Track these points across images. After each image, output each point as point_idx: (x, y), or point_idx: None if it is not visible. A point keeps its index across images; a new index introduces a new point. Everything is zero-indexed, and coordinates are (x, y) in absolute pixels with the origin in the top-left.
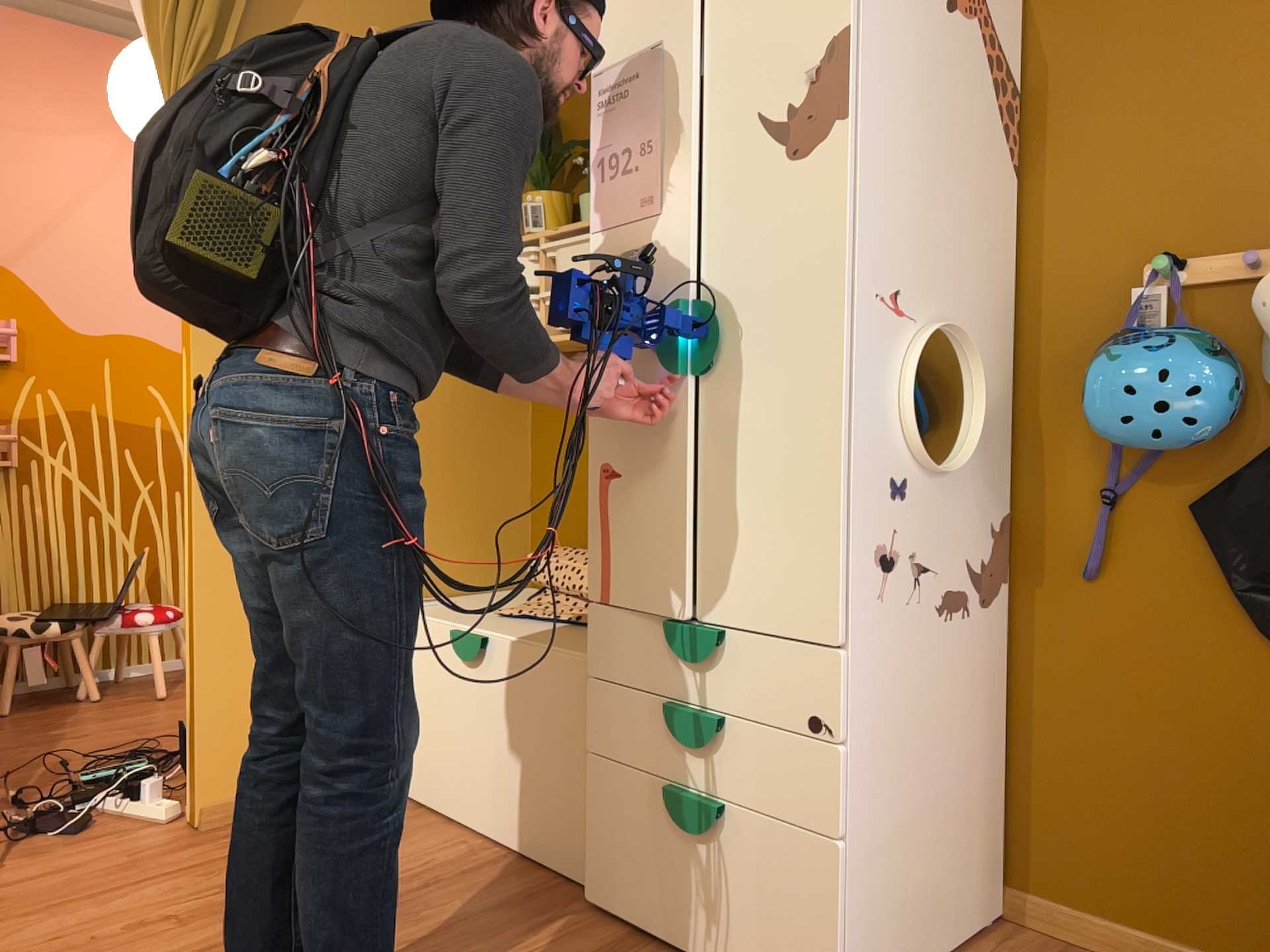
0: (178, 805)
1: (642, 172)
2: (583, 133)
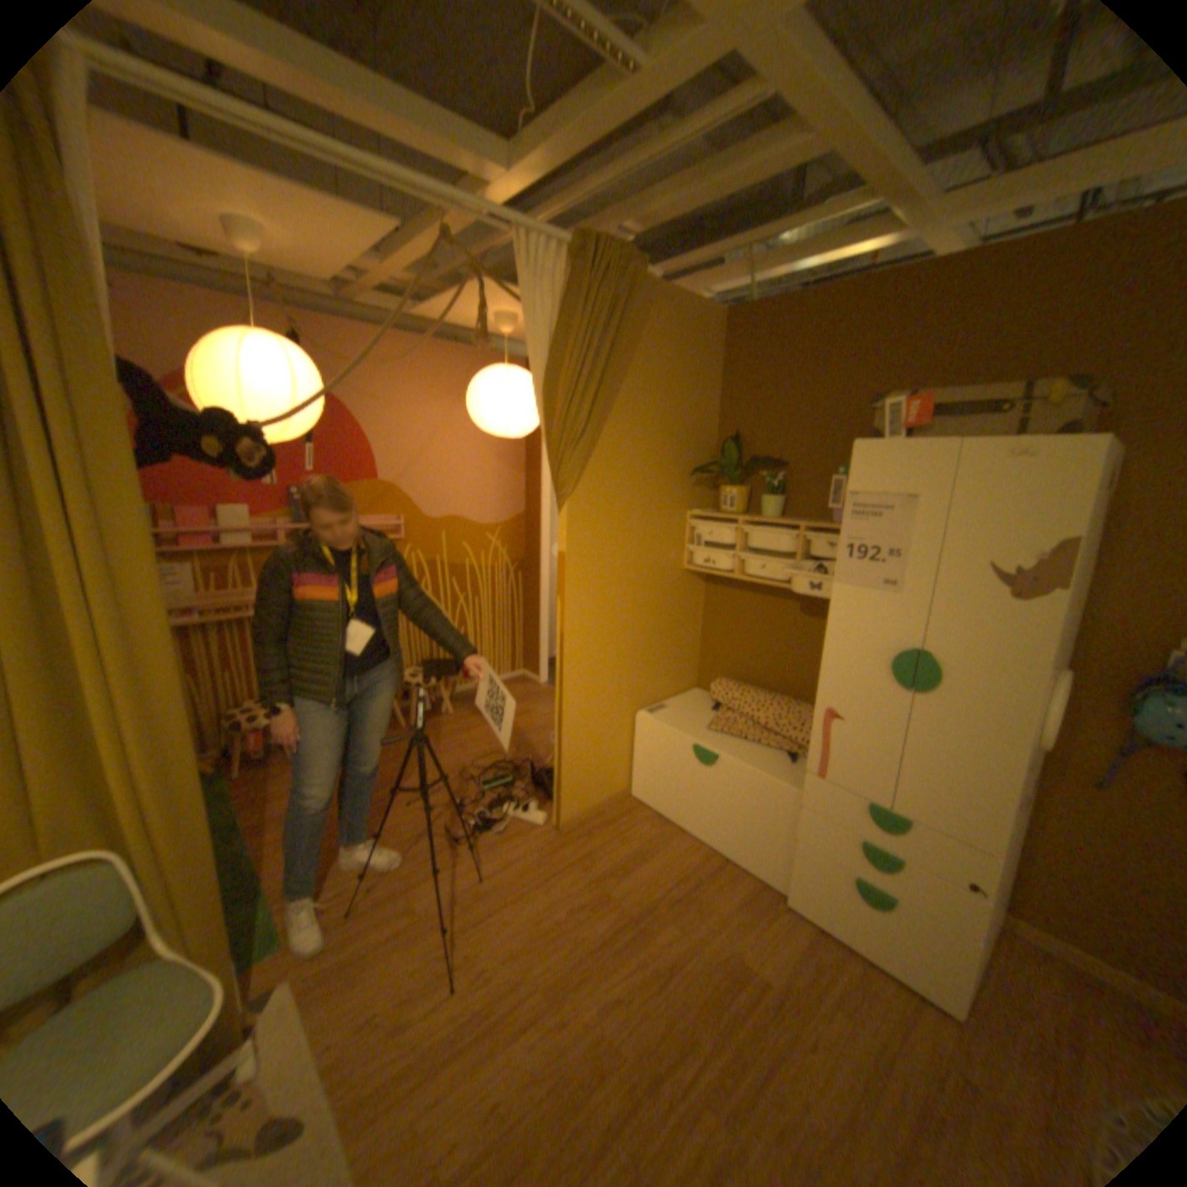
0: (543, 810)
1: (884, 562)
2: (759, 447)
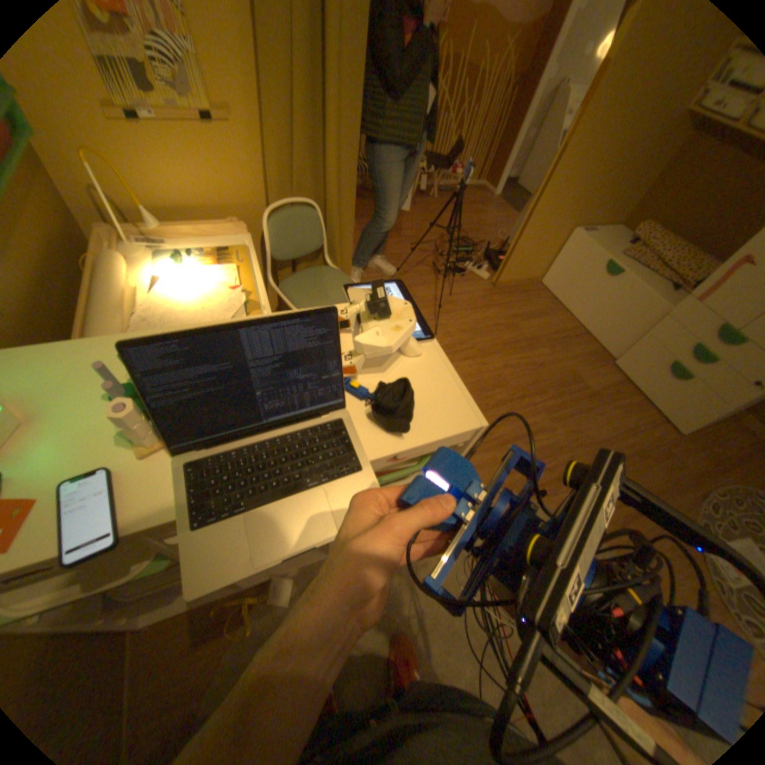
0: (486, 272)
1: None
2: None
